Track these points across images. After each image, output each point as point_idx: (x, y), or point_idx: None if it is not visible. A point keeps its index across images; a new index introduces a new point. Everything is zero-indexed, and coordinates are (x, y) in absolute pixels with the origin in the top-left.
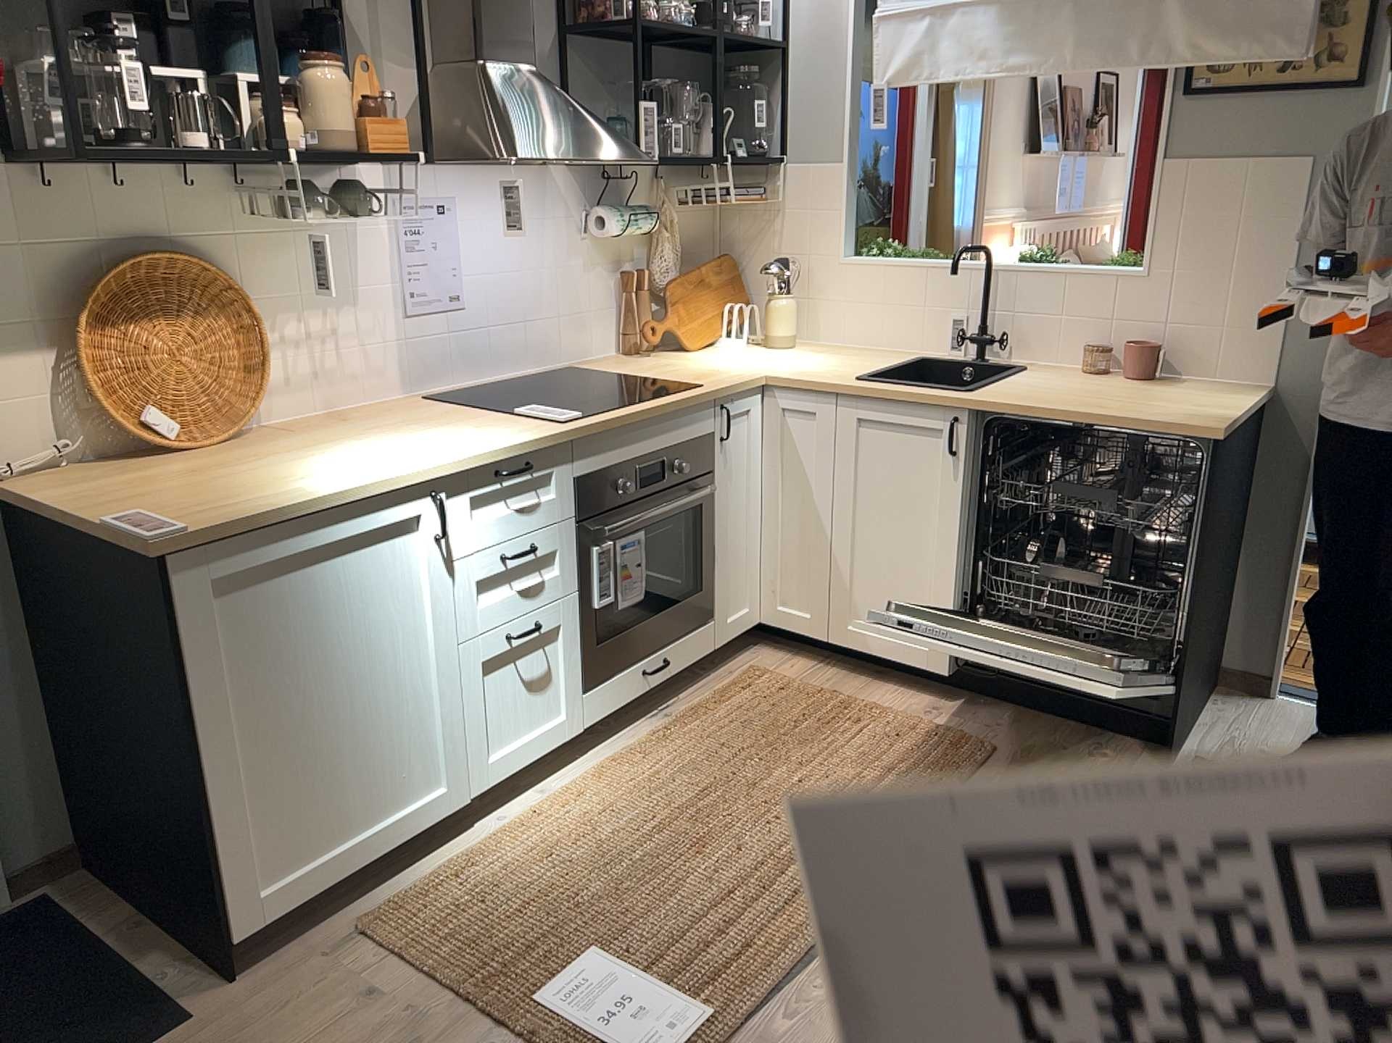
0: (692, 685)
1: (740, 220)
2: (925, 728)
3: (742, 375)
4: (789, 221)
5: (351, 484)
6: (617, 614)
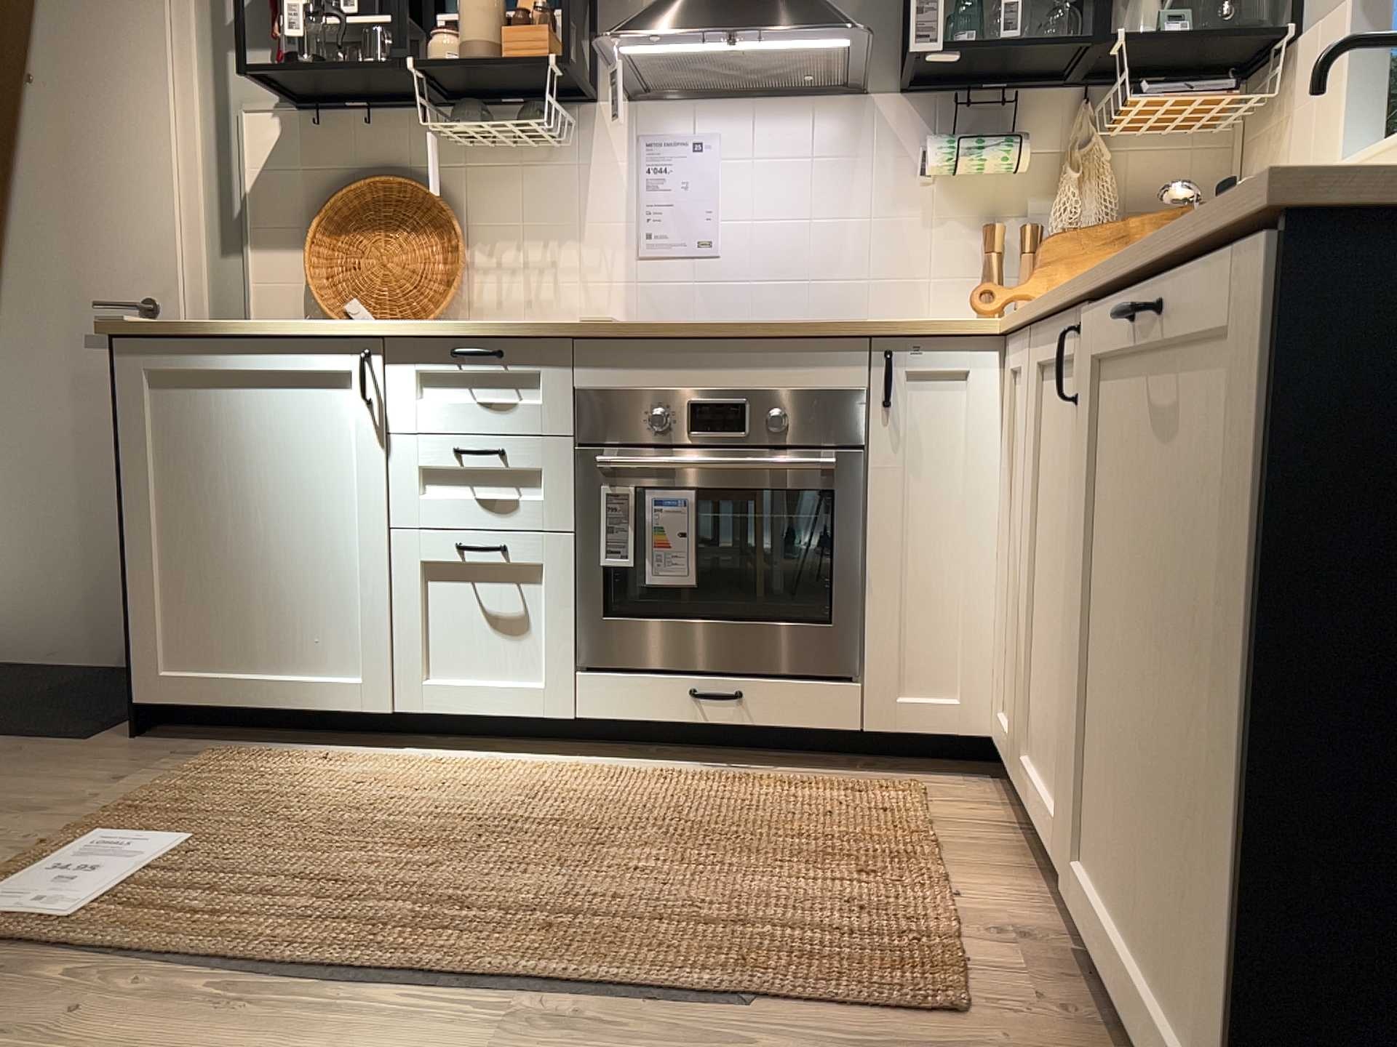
0: (823, 767)
1: (1249, 156)
2: (932, 935)
3: (970, 322)
4: (1290, 131)
5: (283, 322)
6: (675, 601)
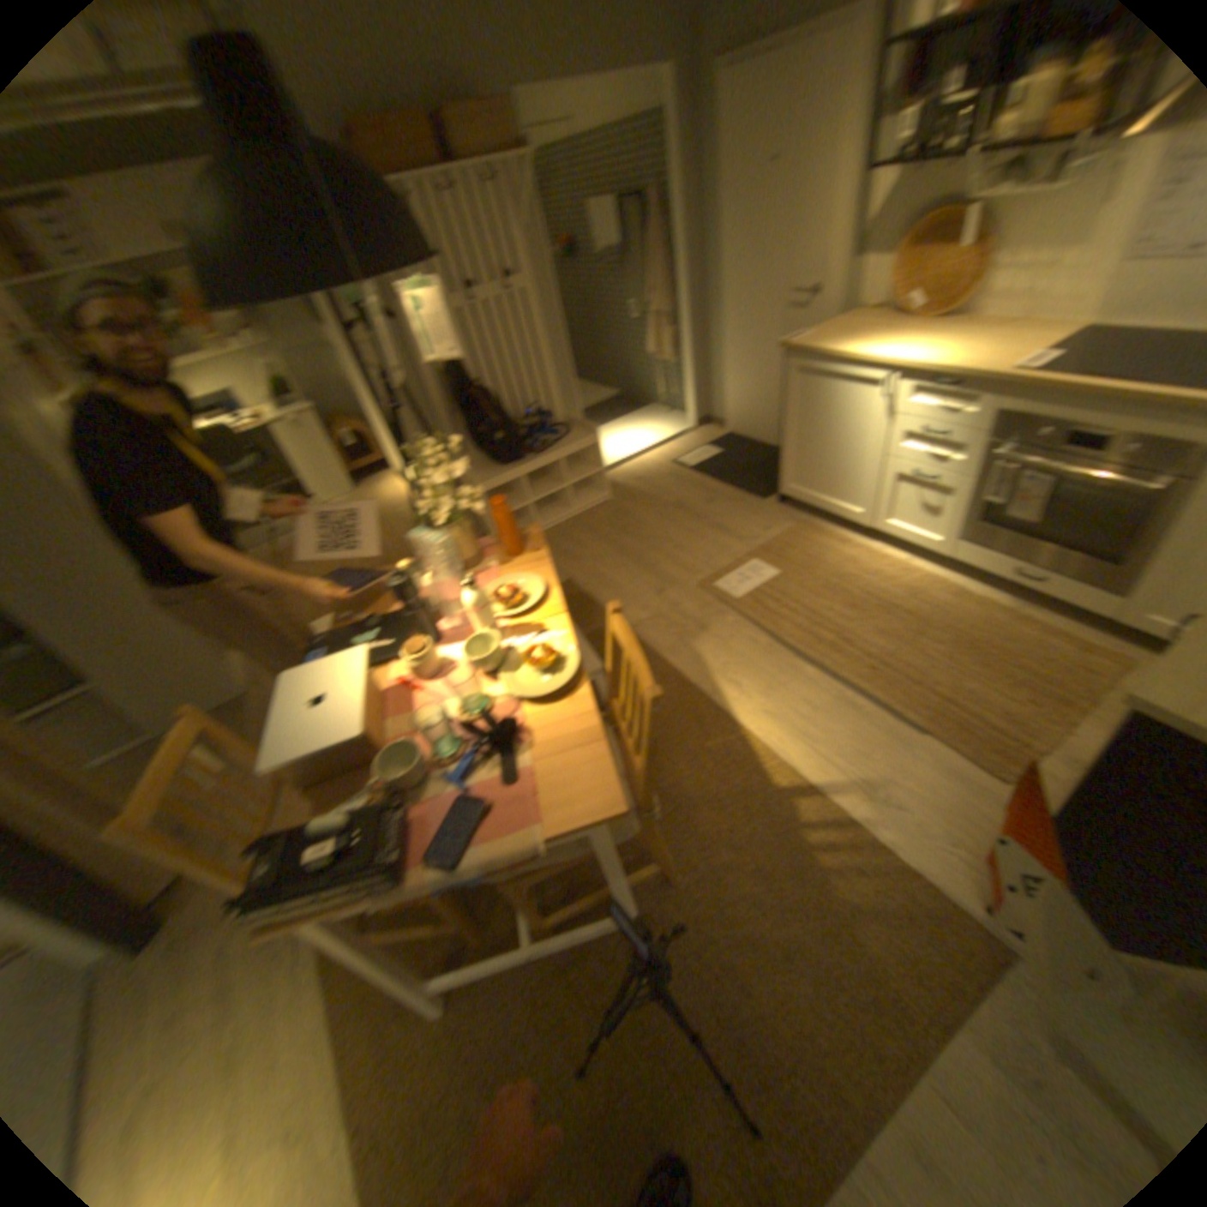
0: (1084, 623)
1: None
2: (1031, 743)
3: None
4: None
5: (857, 350)
6: (1027, 522)
